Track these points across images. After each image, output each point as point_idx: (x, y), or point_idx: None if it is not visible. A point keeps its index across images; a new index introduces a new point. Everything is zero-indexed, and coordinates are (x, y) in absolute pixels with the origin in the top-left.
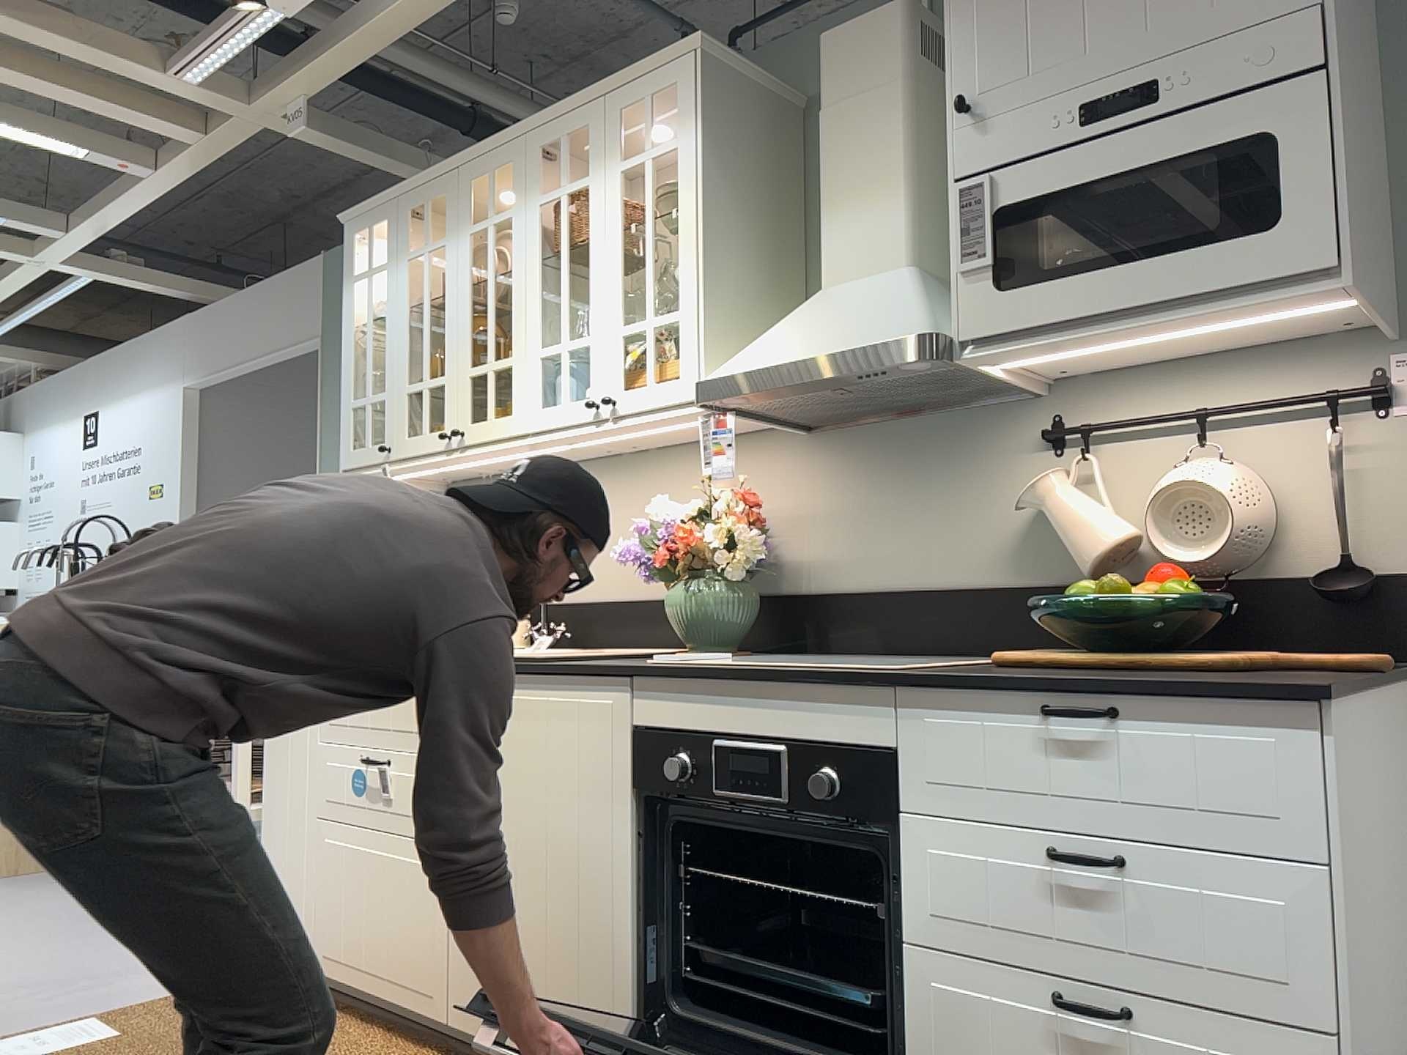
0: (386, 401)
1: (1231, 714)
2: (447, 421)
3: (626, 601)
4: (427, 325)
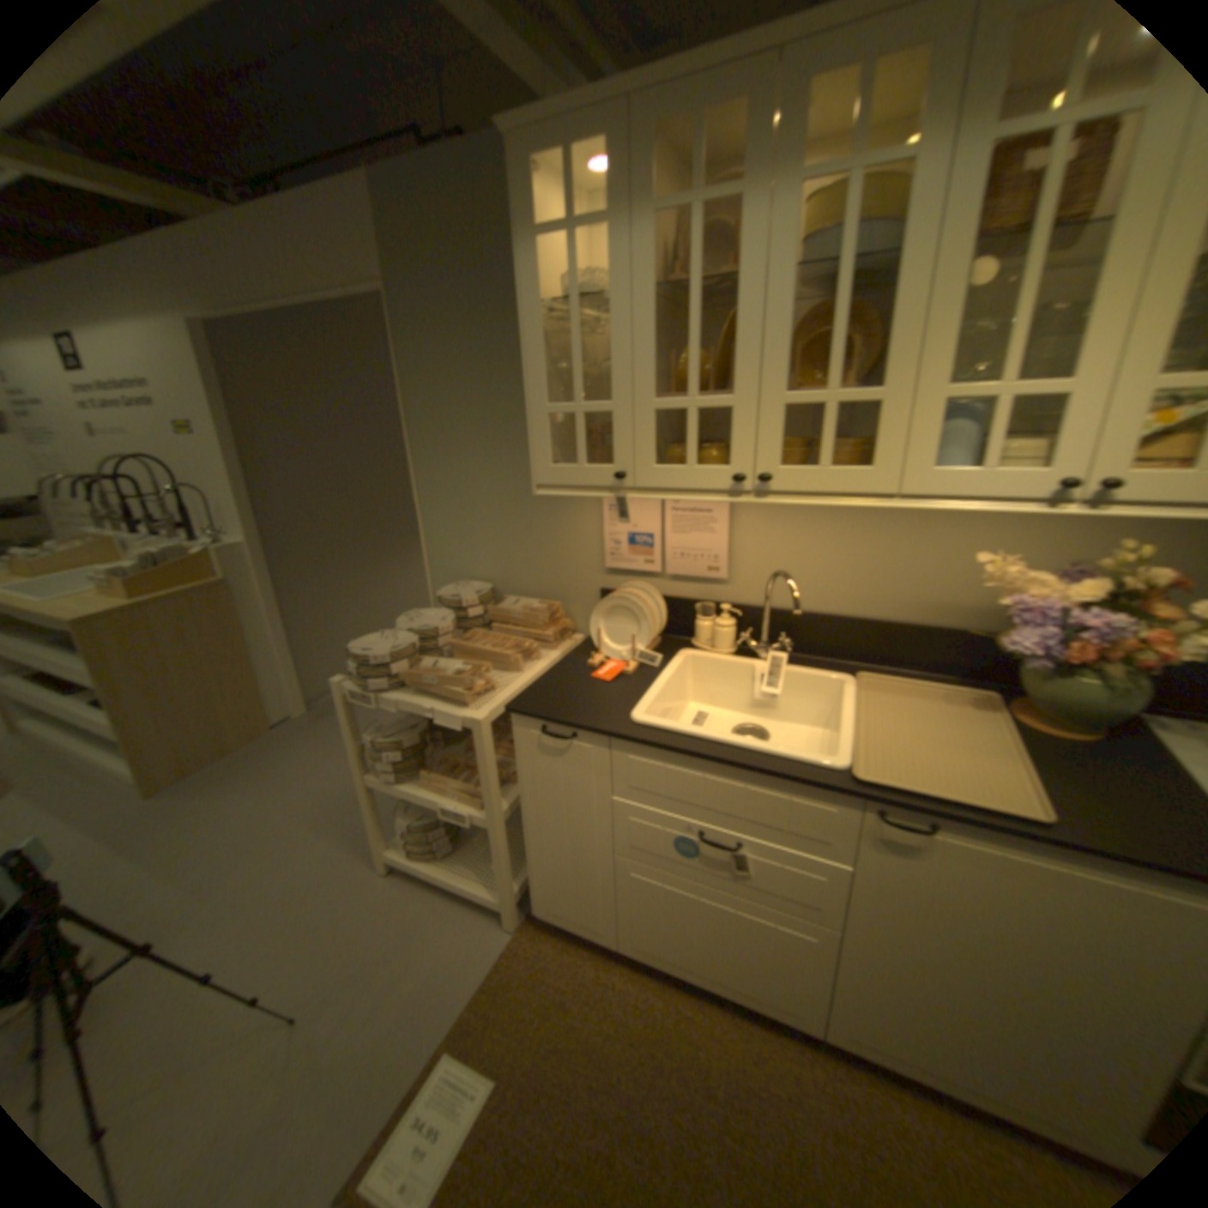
0: (615, 414)
1: None
2: (739, 458)
3: (864, 620)
4: (697, 317)
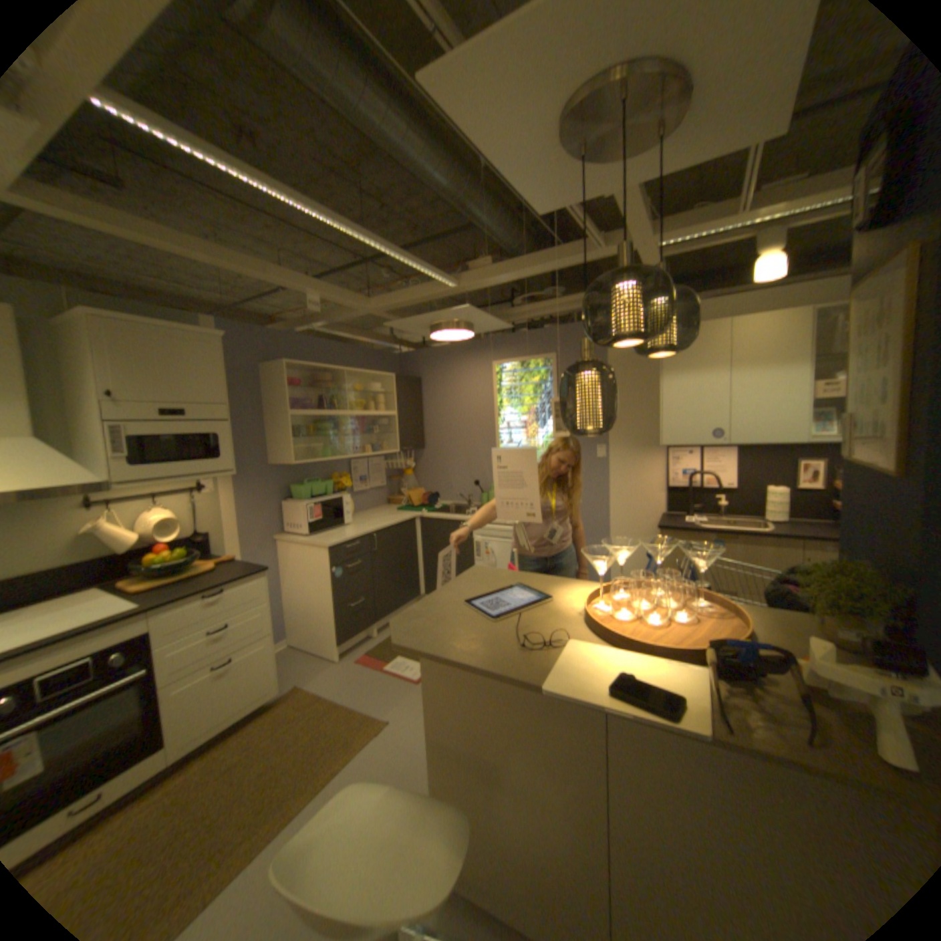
0: None
1: (248, 580)
2: None
3: None
4: None
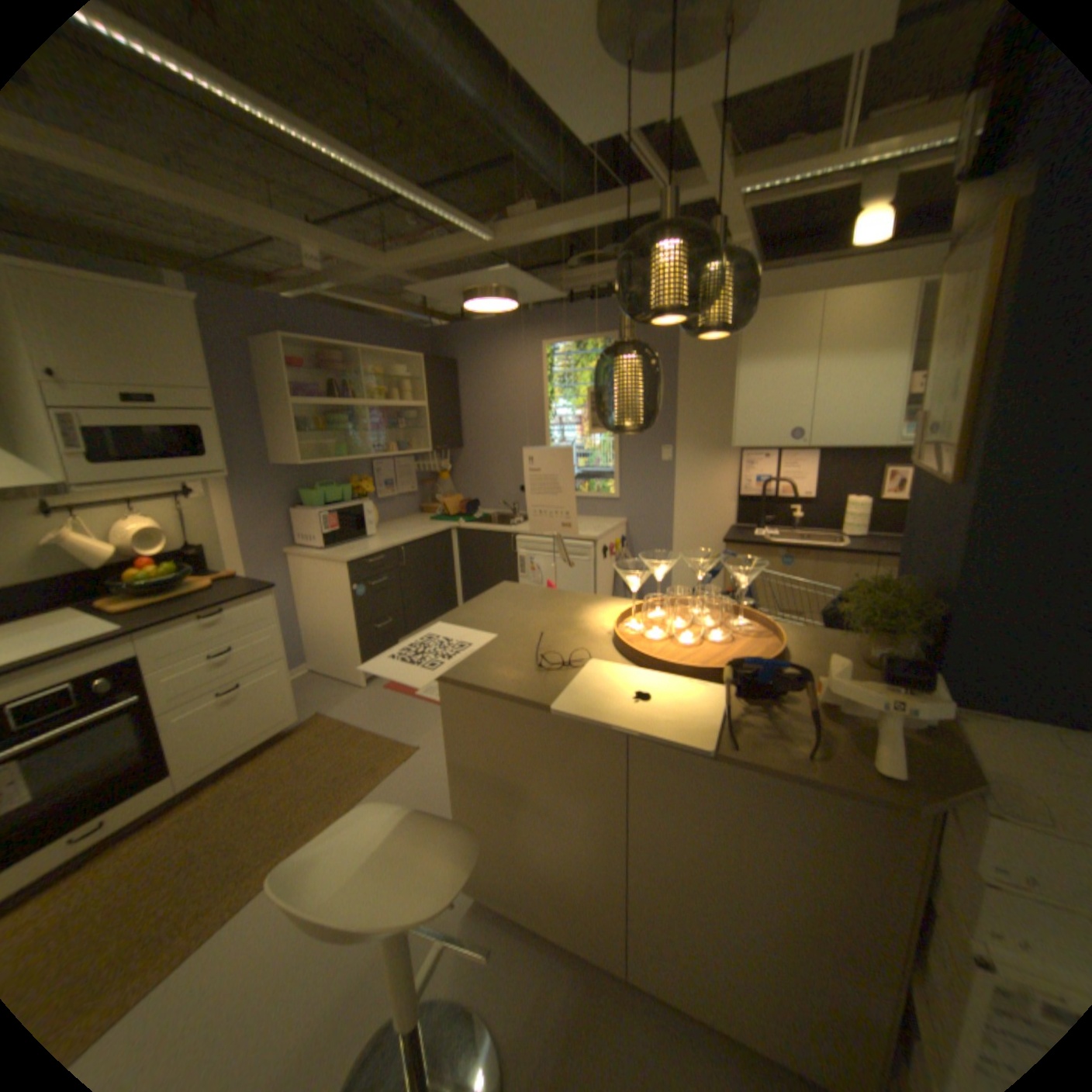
0: None
1: (253, 598)
2: None
3: None
4: None
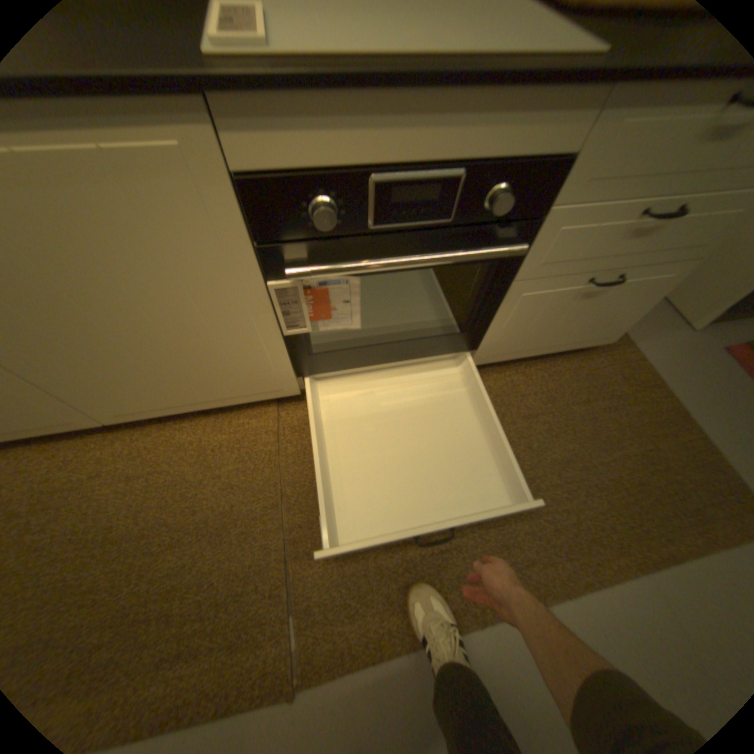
0: None
1: None
2: None
3: None
4: None
